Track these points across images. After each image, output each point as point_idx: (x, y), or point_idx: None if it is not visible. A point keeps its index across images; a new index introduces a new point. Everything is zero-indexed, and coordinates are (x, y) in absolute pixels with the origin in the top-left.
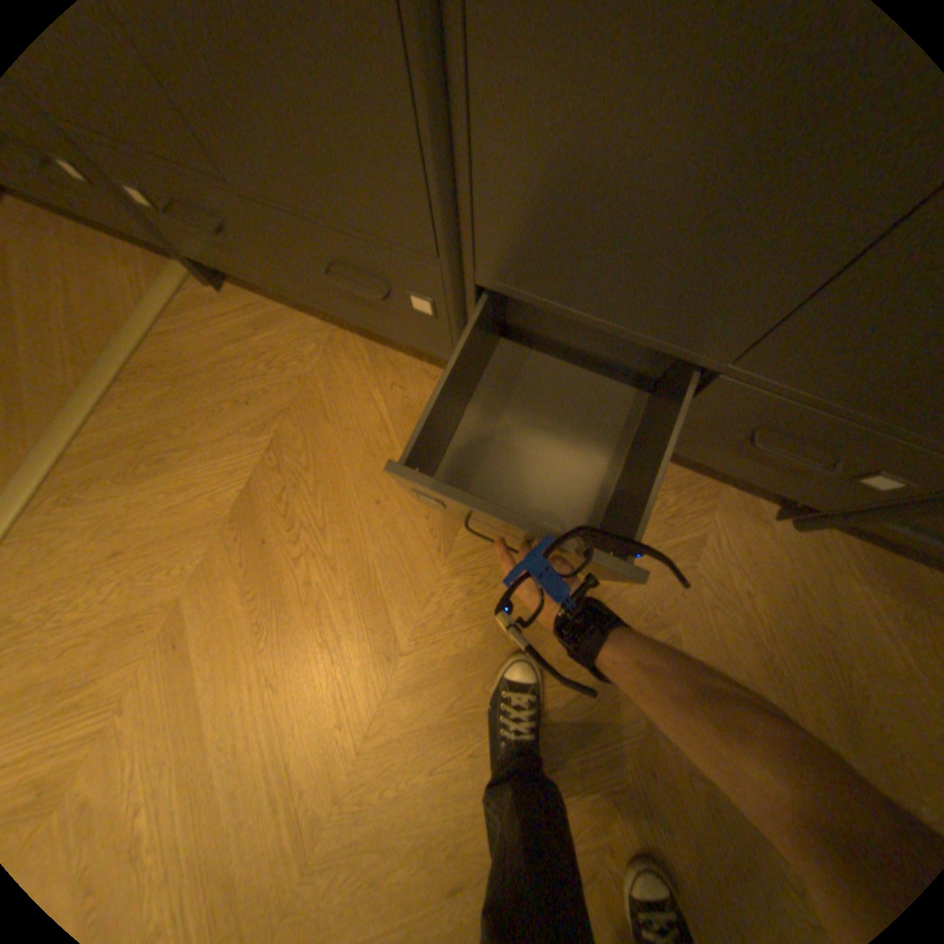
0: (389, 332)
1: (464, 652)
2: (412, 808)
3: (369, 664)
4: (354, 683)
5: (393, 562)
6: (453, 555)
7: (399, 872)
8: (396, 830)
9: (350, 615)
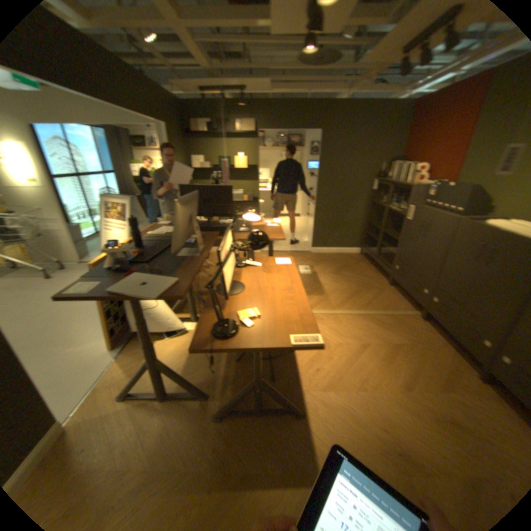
0: (469, 349)
1: (430, 409)
2: (389, 412)
3: (402, 387)
4: (395, 385)
5: (425, 382)
6: (444, 395)
7: (375, 415)
8: (381, 410)
9: (405, 378)
